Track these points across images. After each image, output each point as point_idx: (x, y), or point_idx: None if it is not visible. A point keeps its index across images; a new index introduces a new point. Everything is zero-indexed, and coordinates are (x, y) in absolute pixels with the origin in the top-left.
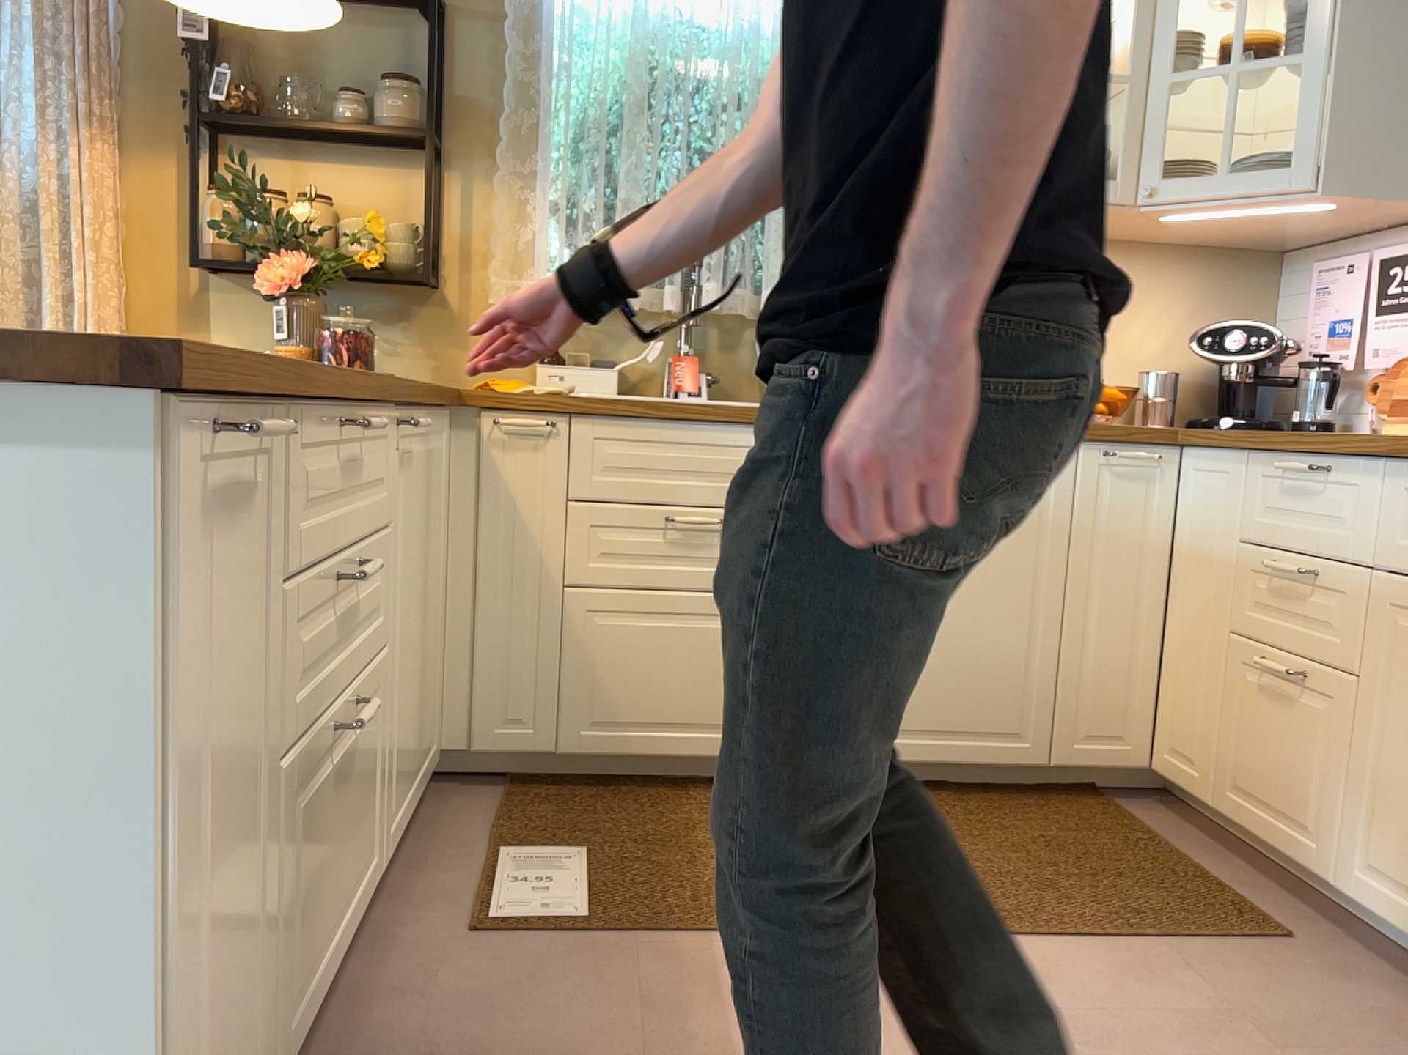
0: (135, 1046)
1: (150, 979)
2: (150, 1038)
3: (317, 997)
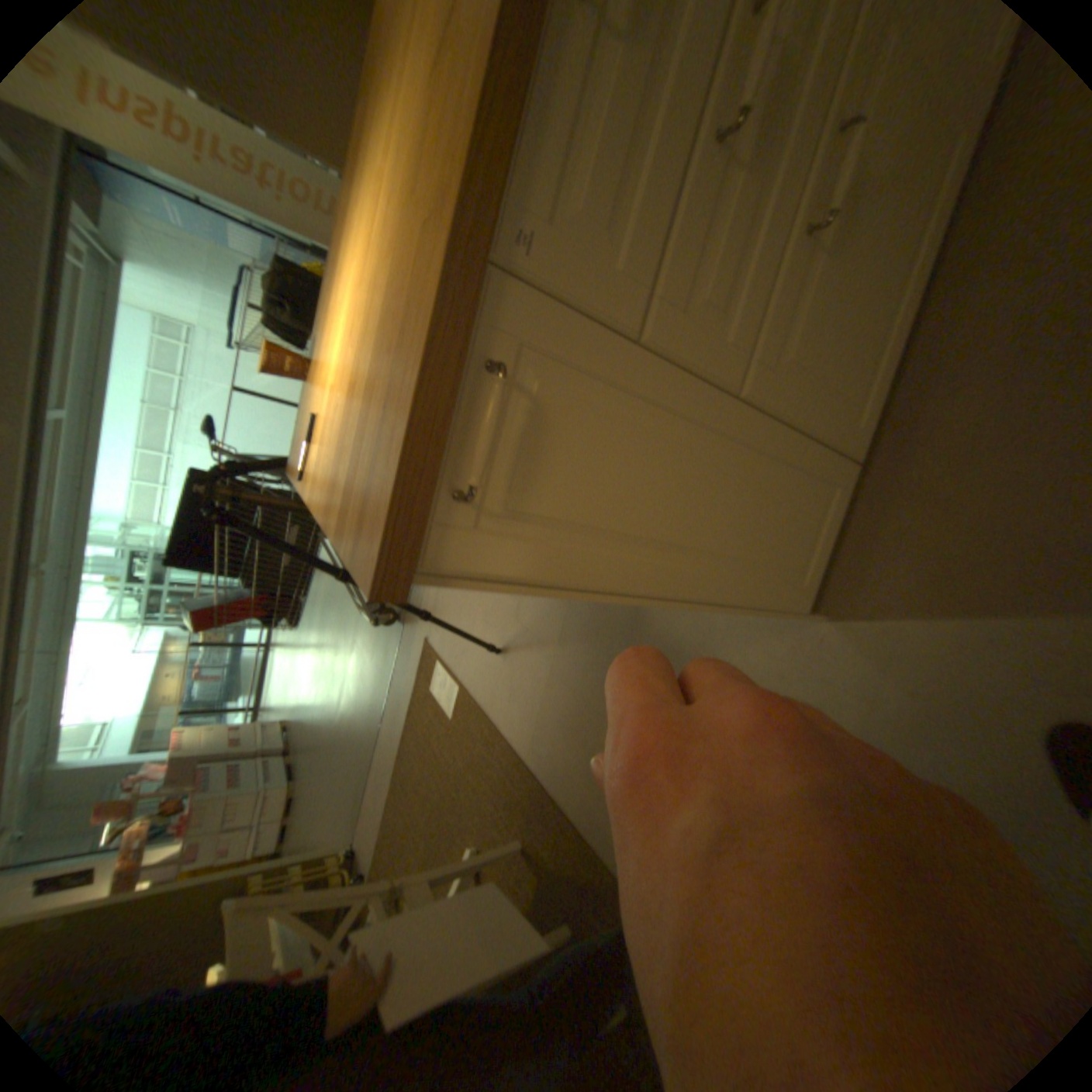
0: (724, 606)
1: (710, 597)
2: (731, 599)
3: (908, 335)
